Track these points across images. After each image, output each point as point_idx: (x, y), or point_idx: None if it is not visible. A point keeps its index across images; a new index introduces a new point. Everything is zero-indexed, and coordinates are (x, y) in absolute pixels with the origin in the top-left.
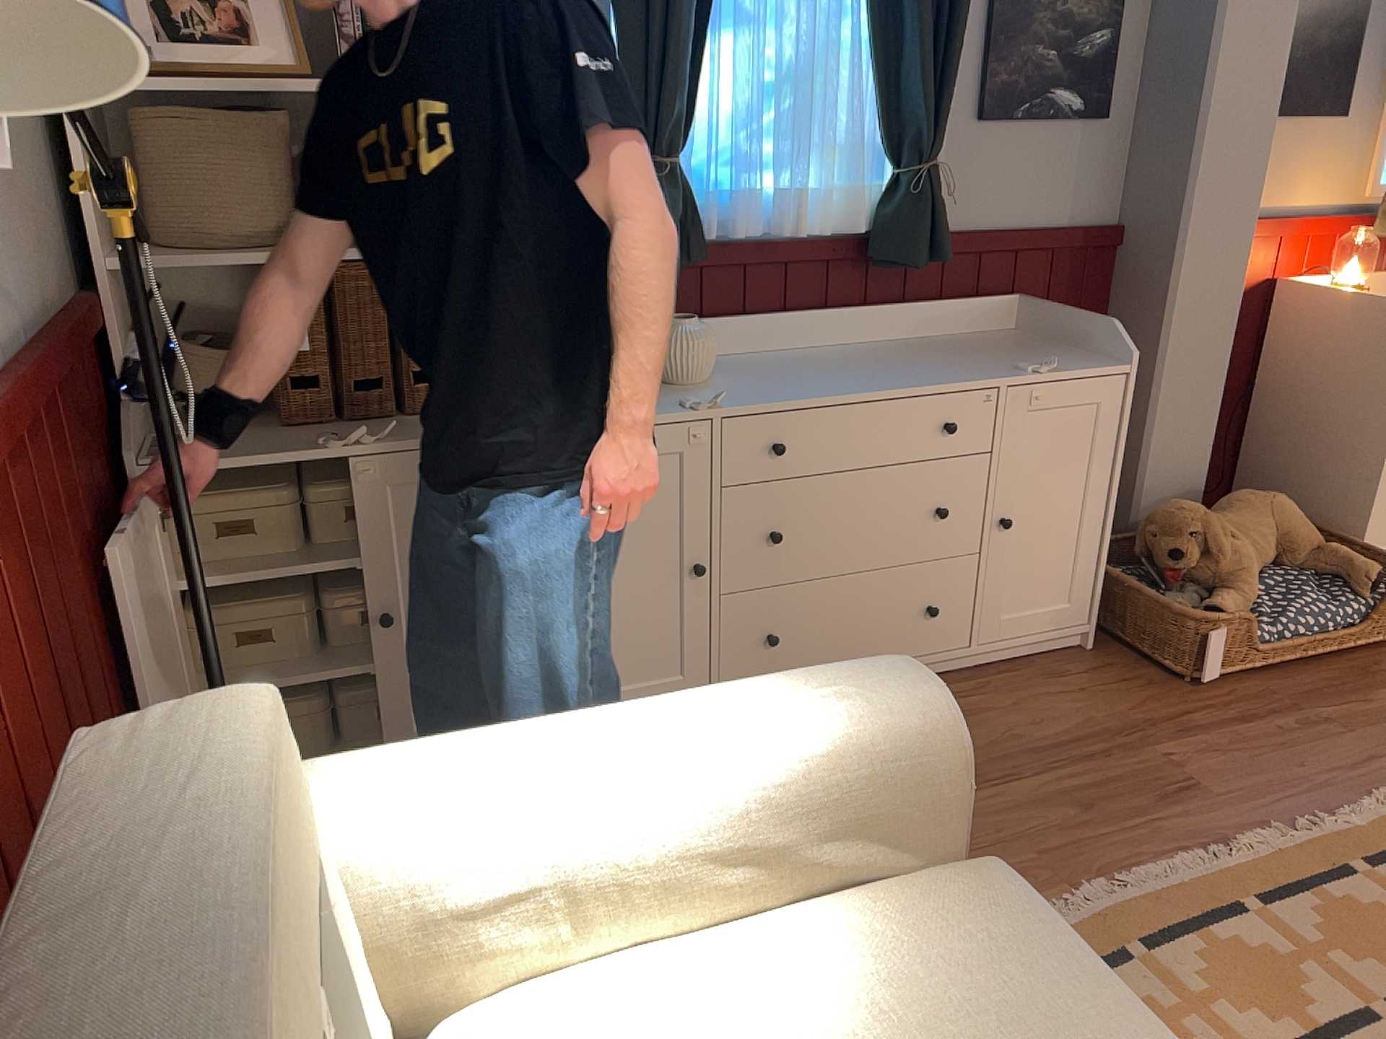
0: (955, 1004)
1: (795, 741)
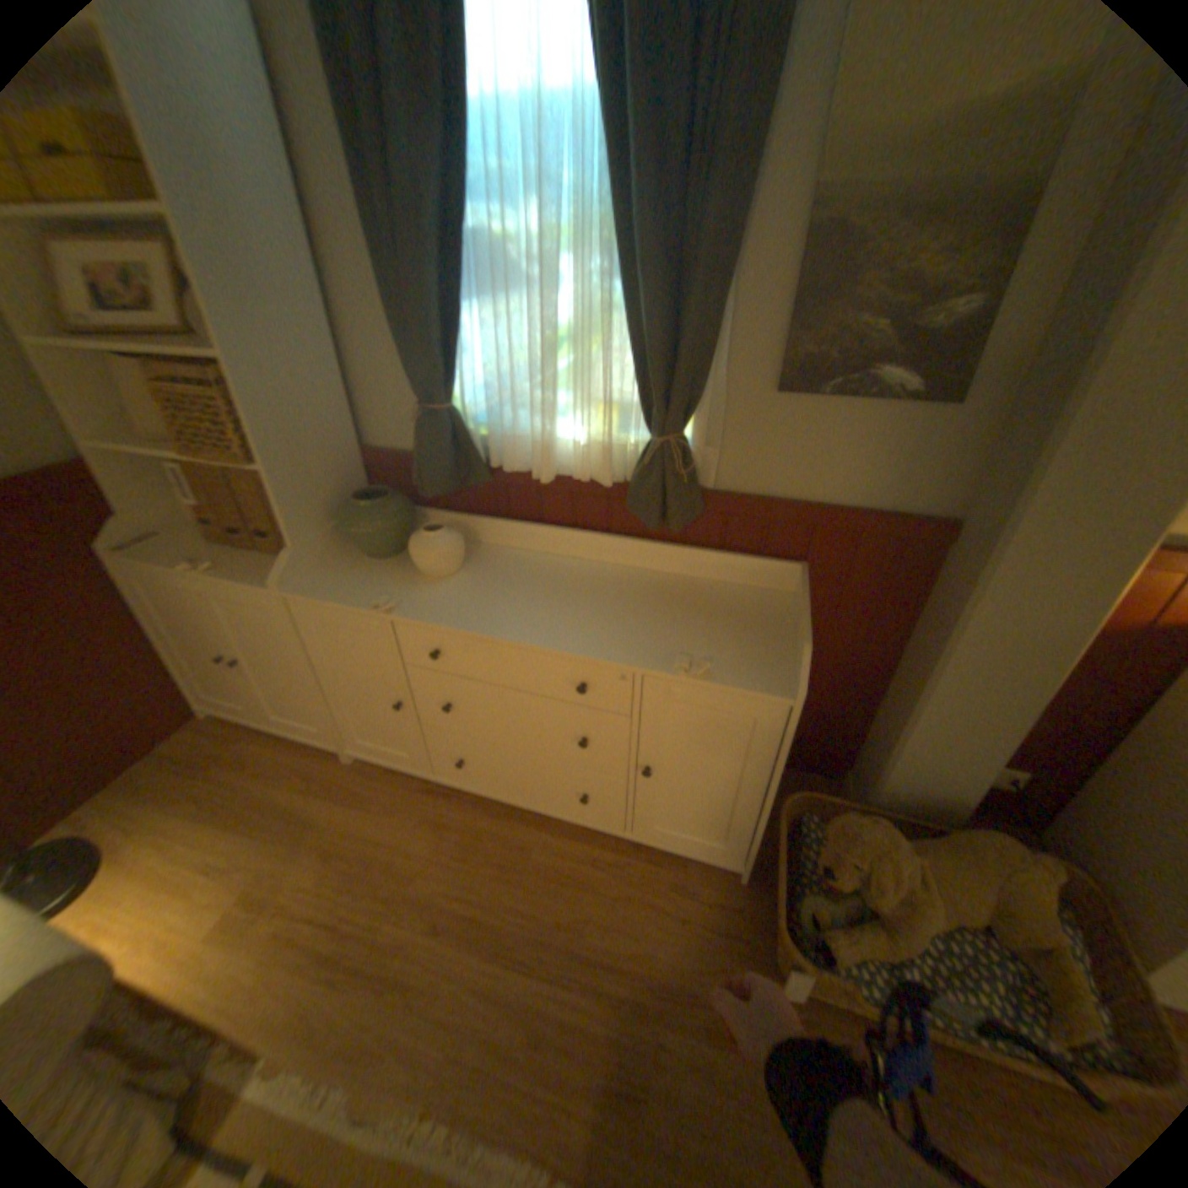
0: None
1: None
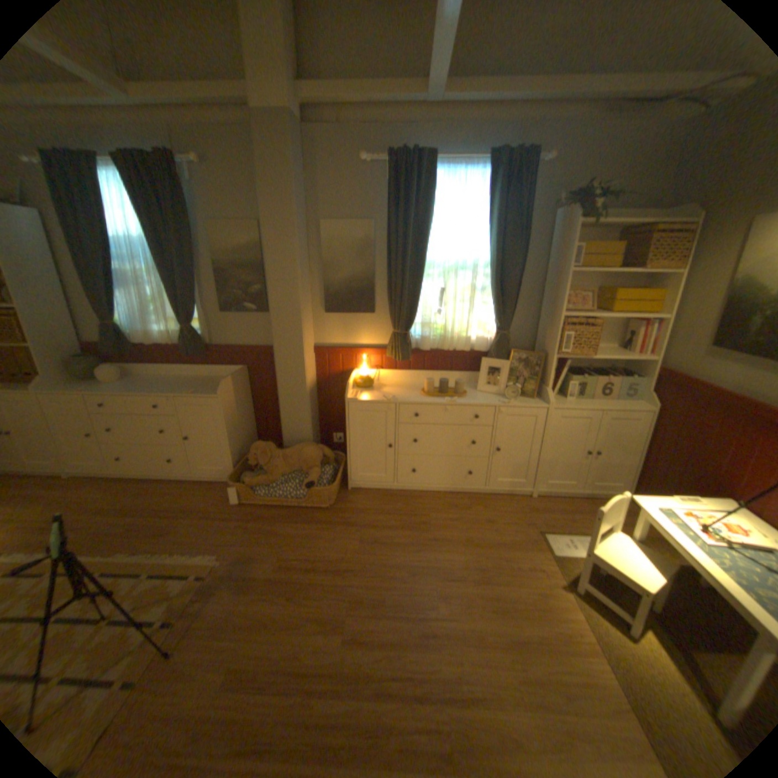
0: None
1: None
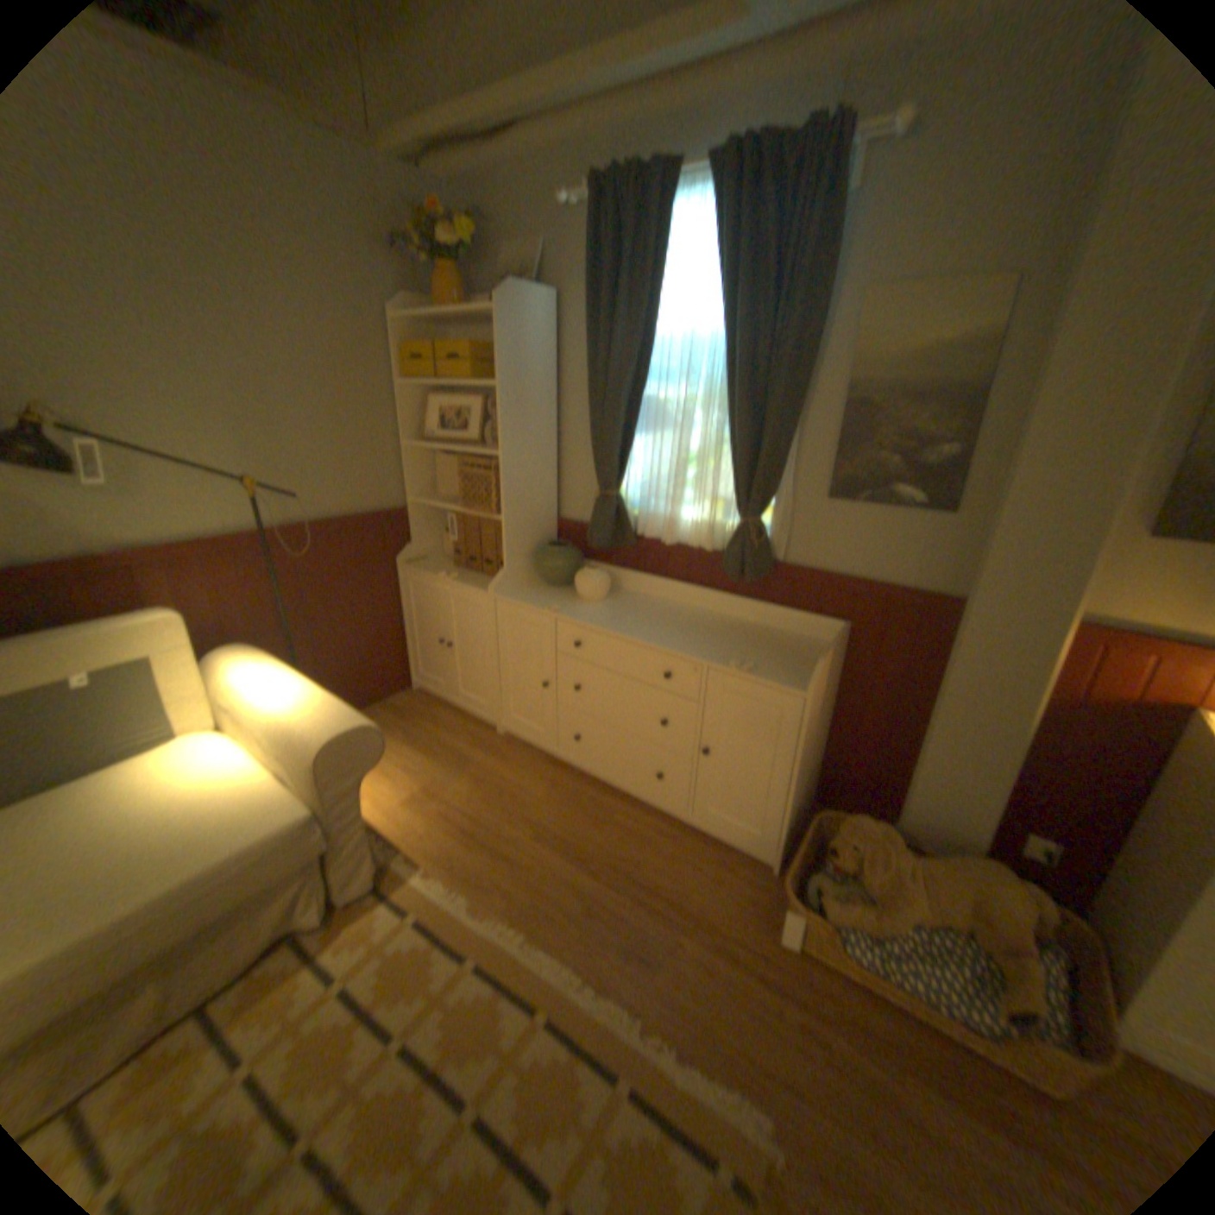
0: (207, 823)
1: (287, 722)
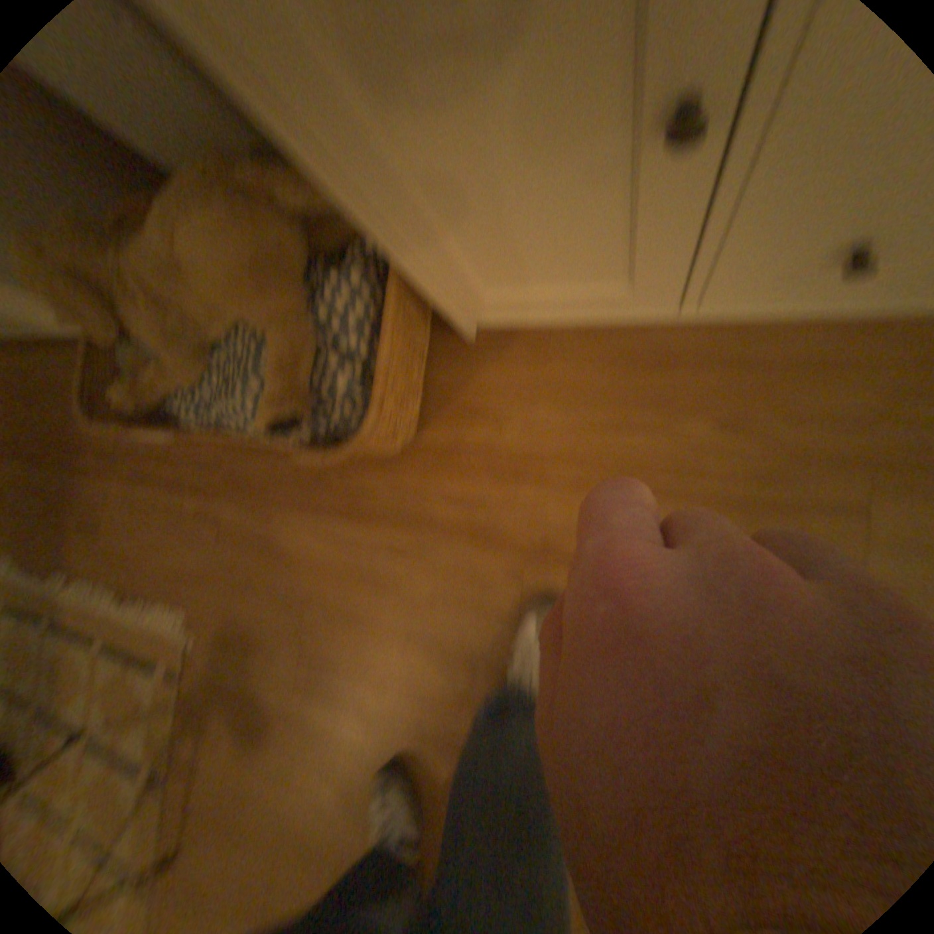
0: None
1: None
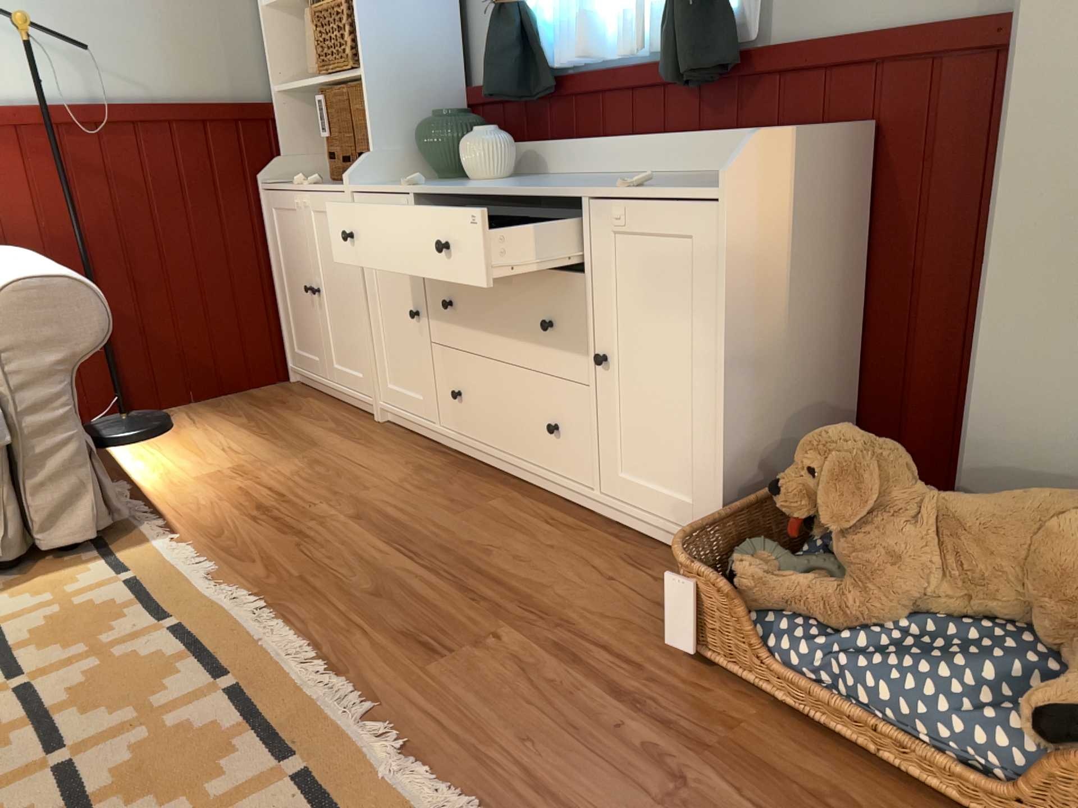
0: None
1: None
